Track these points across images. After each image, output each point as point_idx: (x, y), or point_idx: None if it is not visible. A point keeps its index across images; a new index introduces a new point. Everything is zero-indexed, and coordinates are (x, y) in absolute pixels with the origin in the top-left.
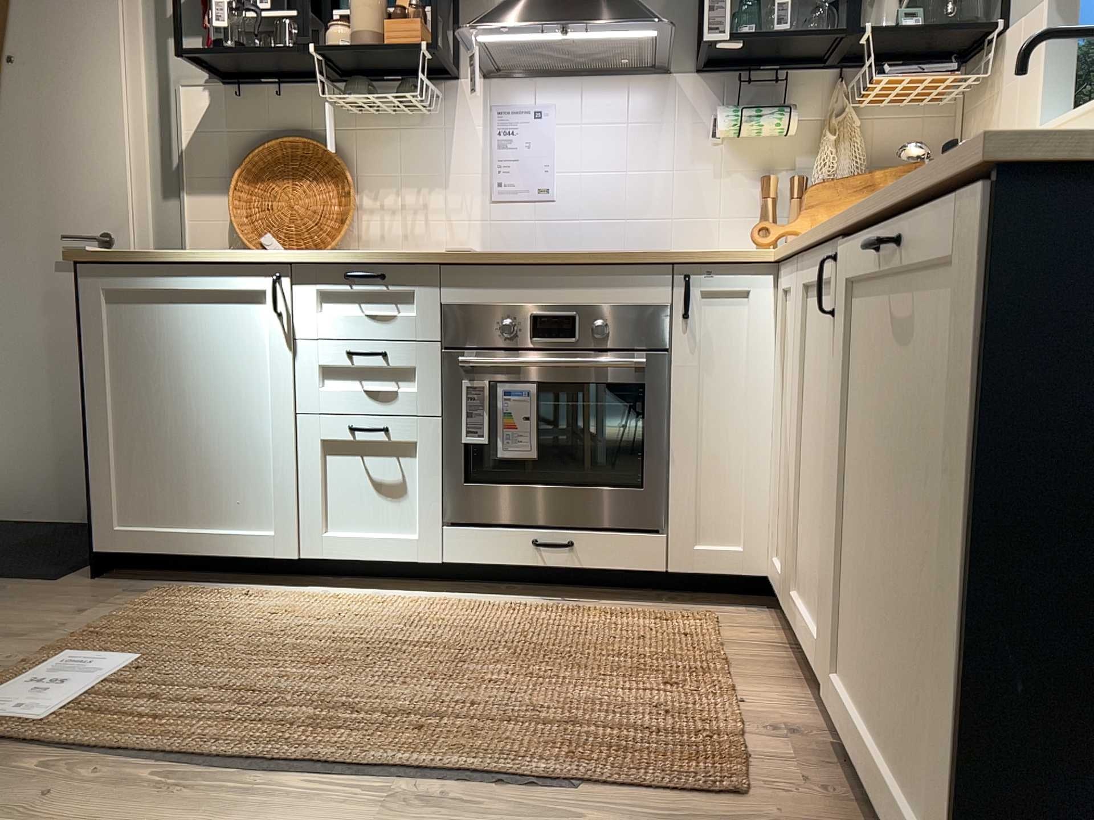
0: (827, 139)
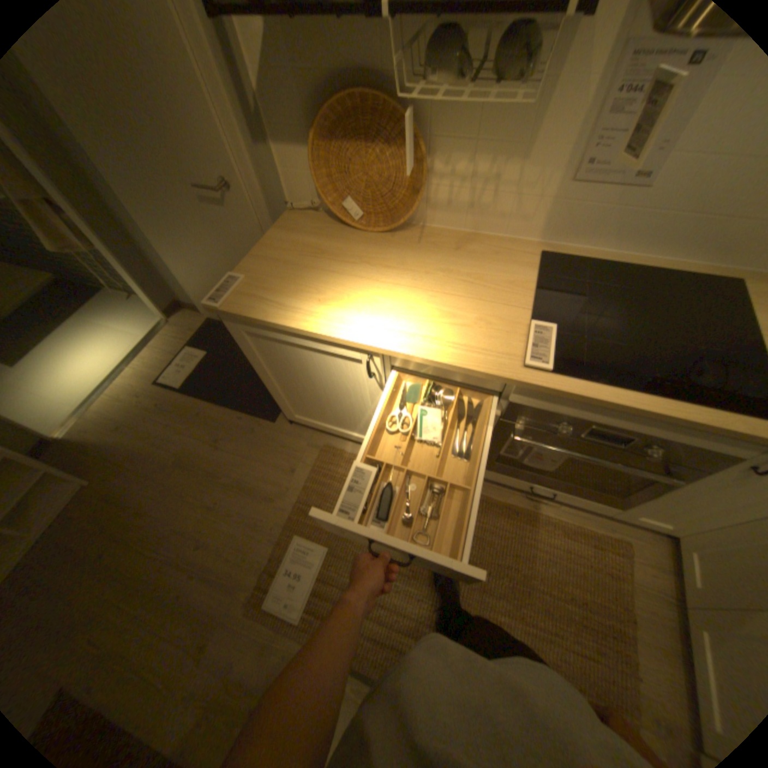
0: None
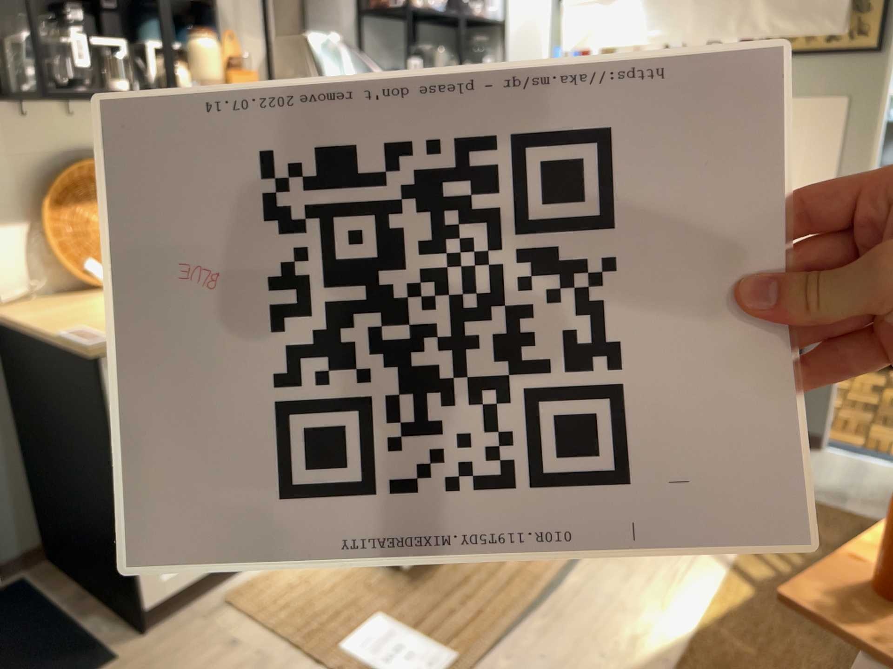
0: None
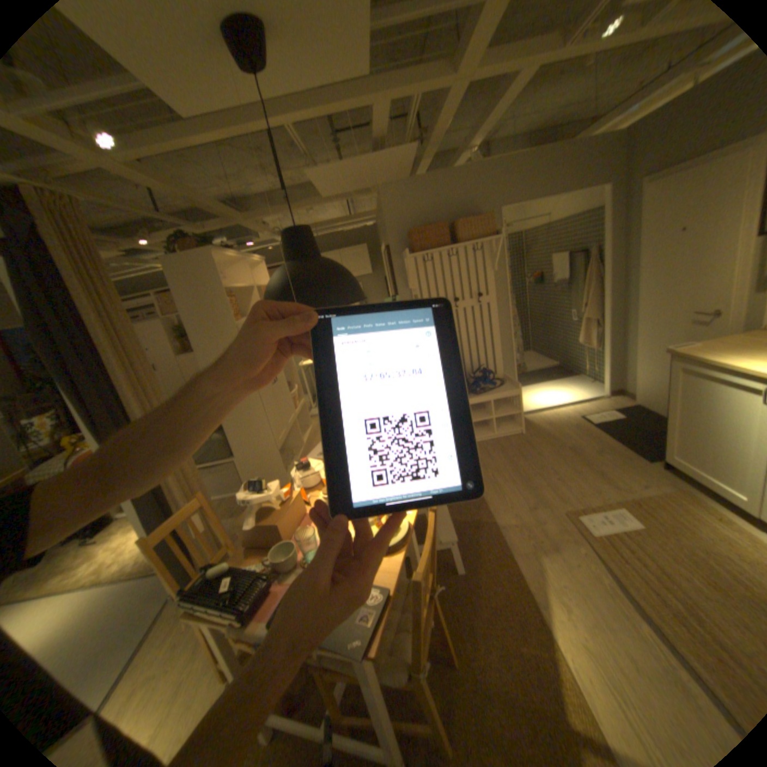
0: None
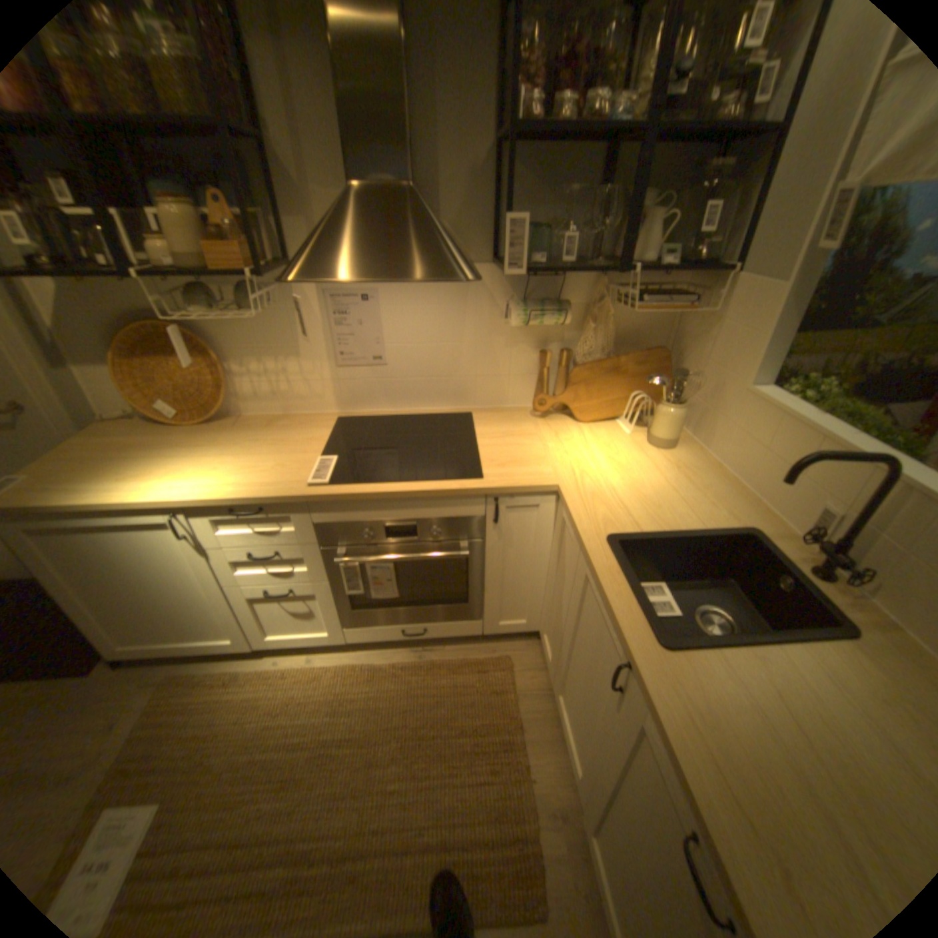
0: (589, 319)
